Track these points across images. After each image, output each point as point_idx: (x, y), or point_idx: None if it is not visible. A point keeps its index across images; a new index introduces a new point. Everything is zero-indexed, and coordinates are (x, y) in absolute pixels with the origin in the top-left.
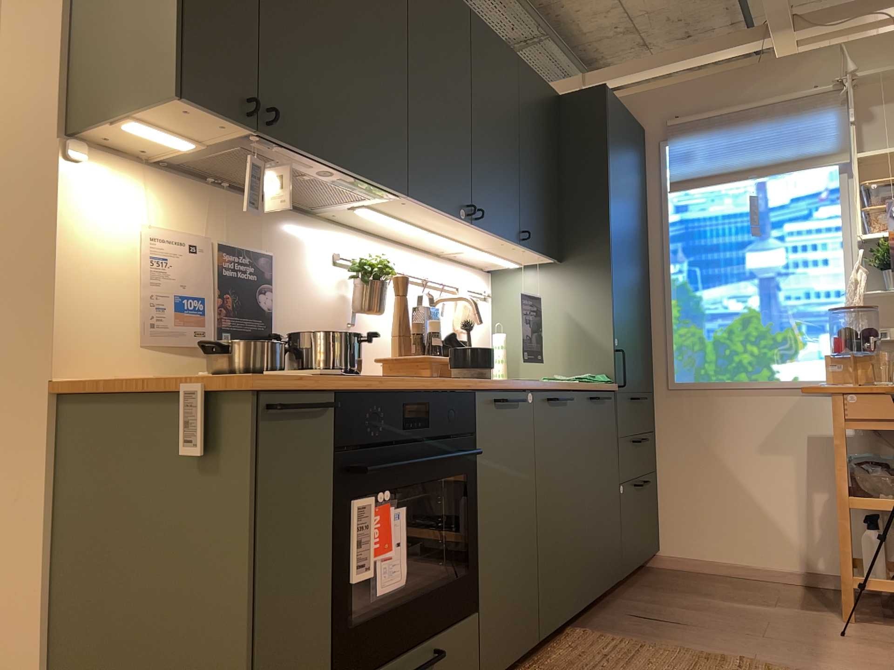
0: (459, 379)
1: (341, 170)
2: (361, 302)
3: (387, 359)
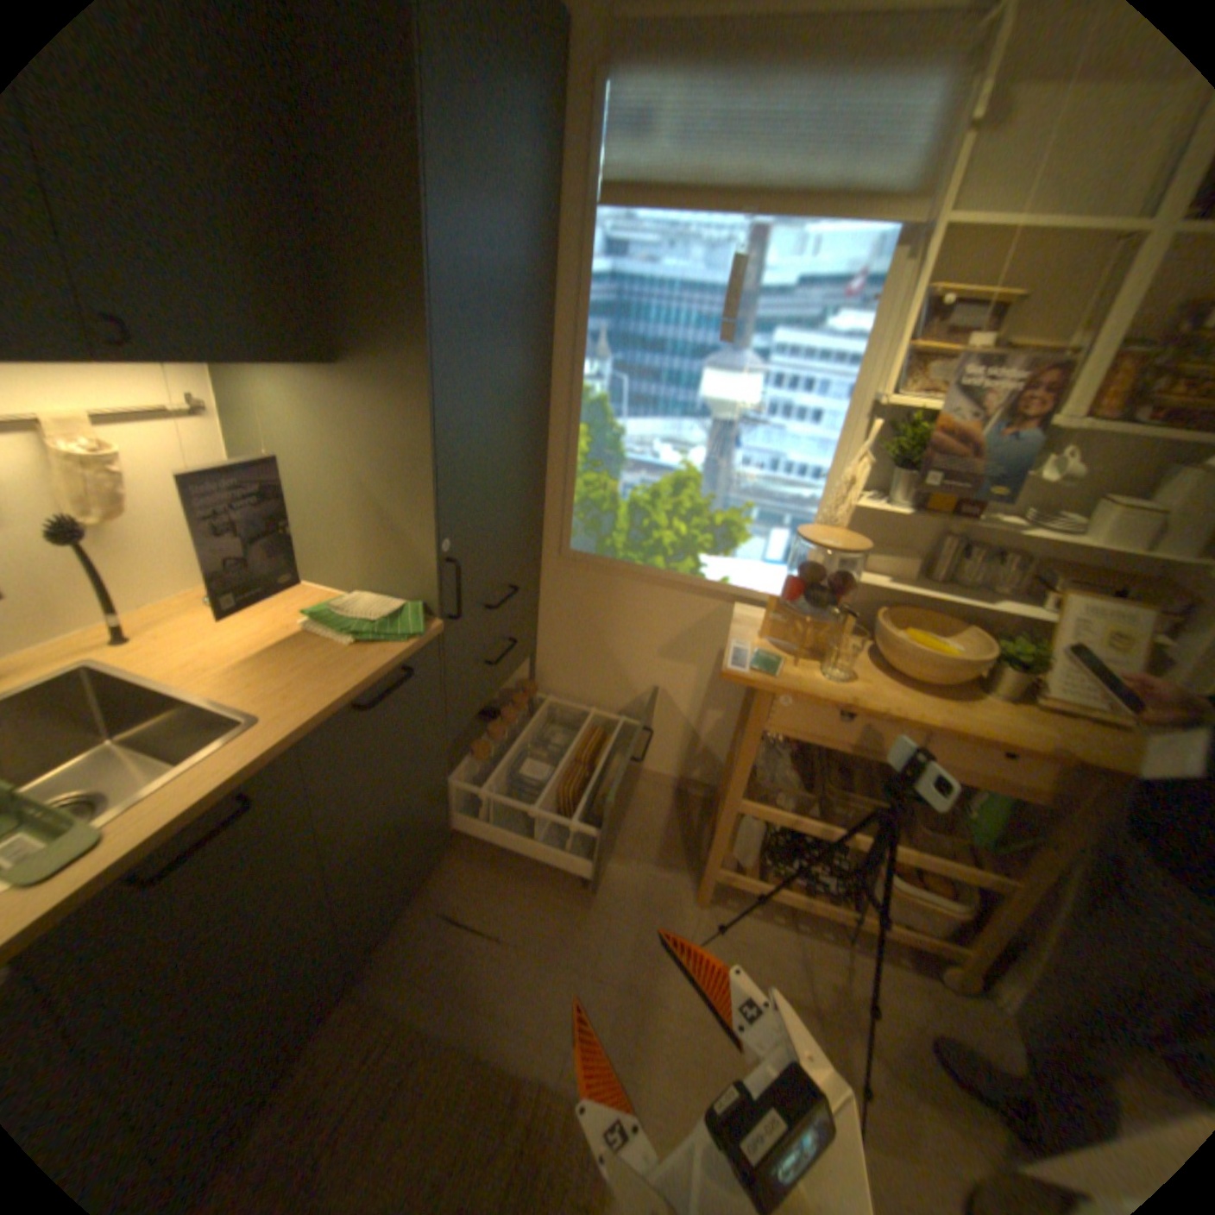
0: None
1: None
2: None
3: None
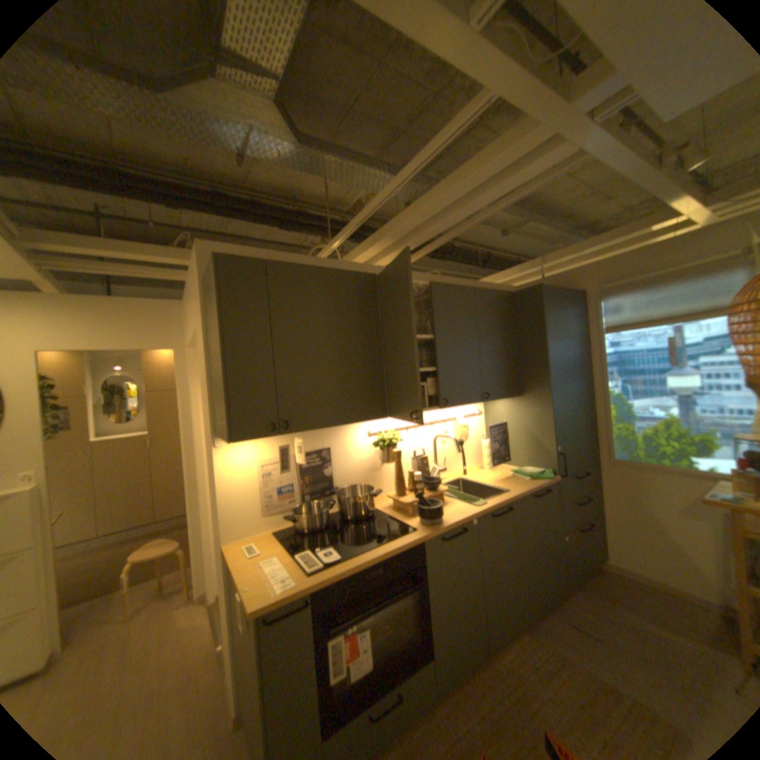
0: (414, 533)
1: (339, 425)
2: (383, 457)
3: (391, 498)
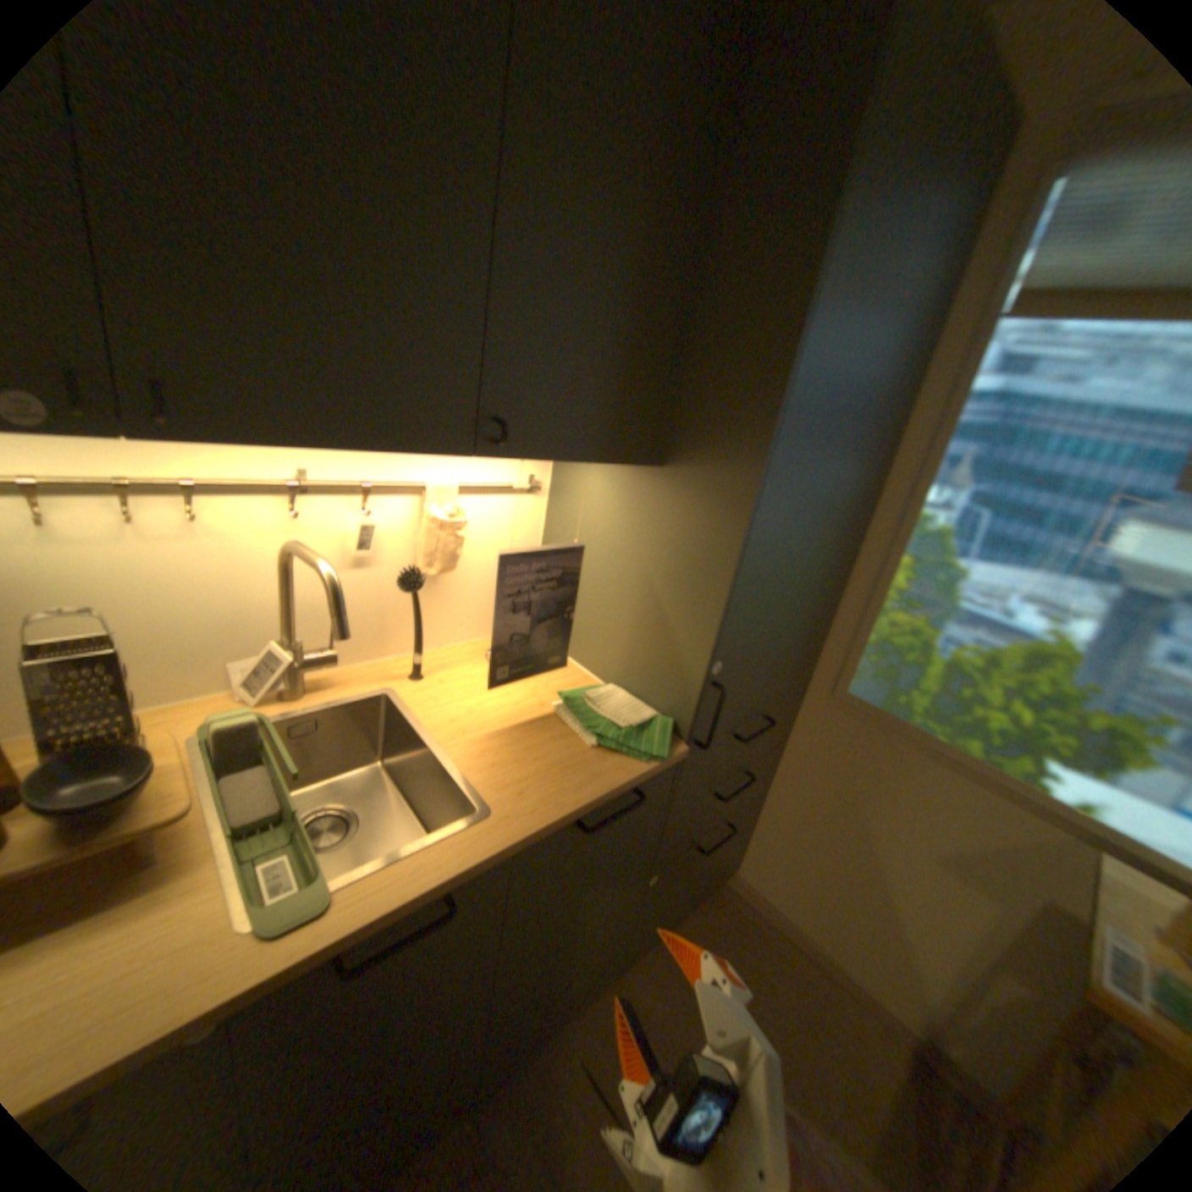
0: None
1: None
2: None
3: None
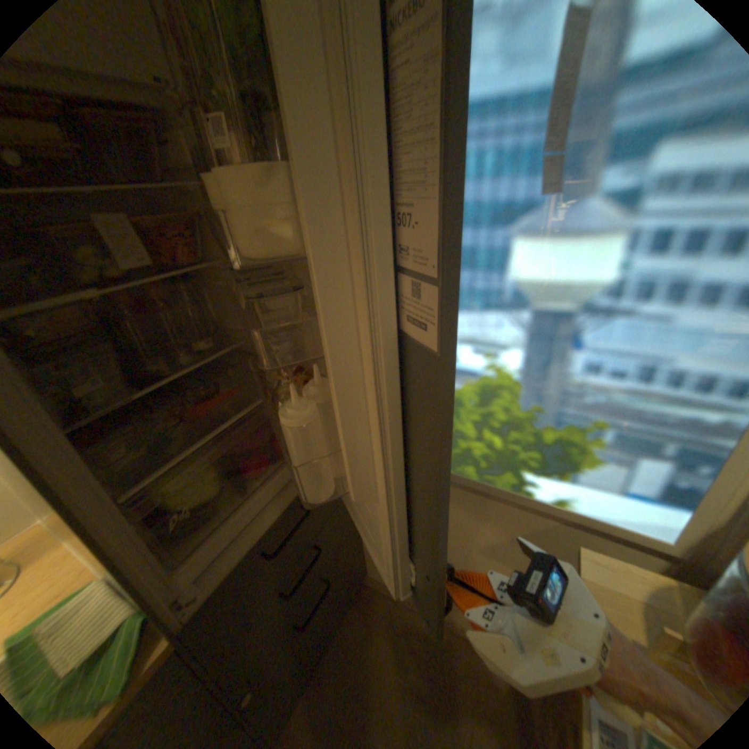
0: None
1: None
2: None
3: None
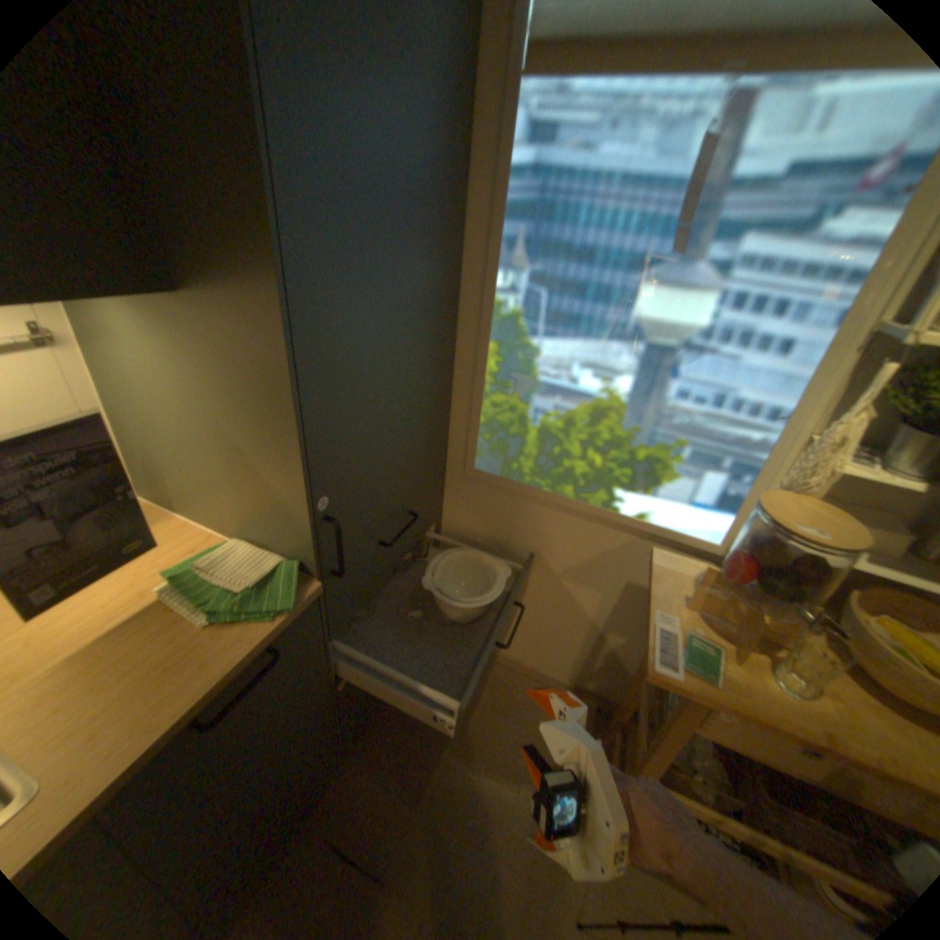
0: None
1: None
2: None
3: None
